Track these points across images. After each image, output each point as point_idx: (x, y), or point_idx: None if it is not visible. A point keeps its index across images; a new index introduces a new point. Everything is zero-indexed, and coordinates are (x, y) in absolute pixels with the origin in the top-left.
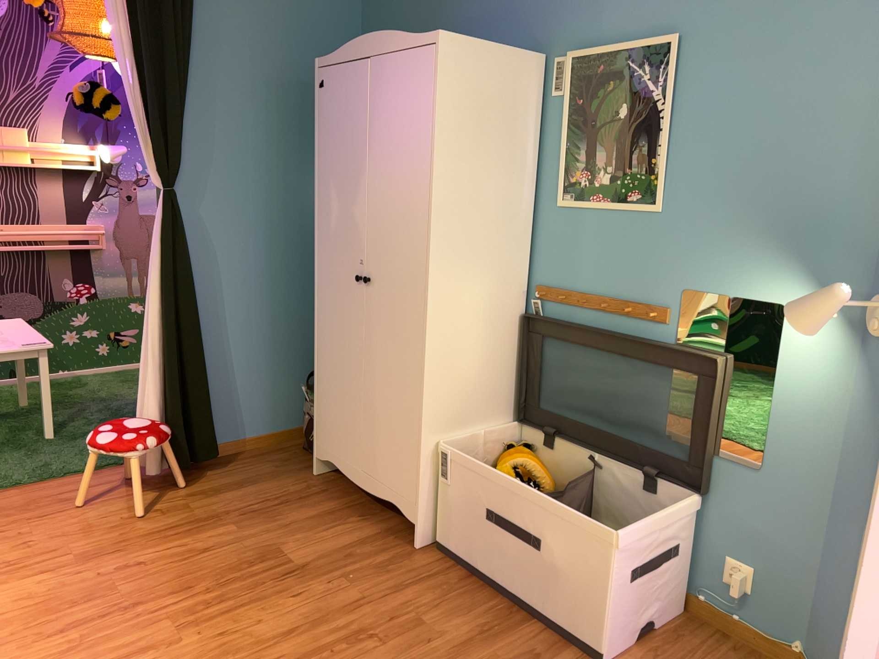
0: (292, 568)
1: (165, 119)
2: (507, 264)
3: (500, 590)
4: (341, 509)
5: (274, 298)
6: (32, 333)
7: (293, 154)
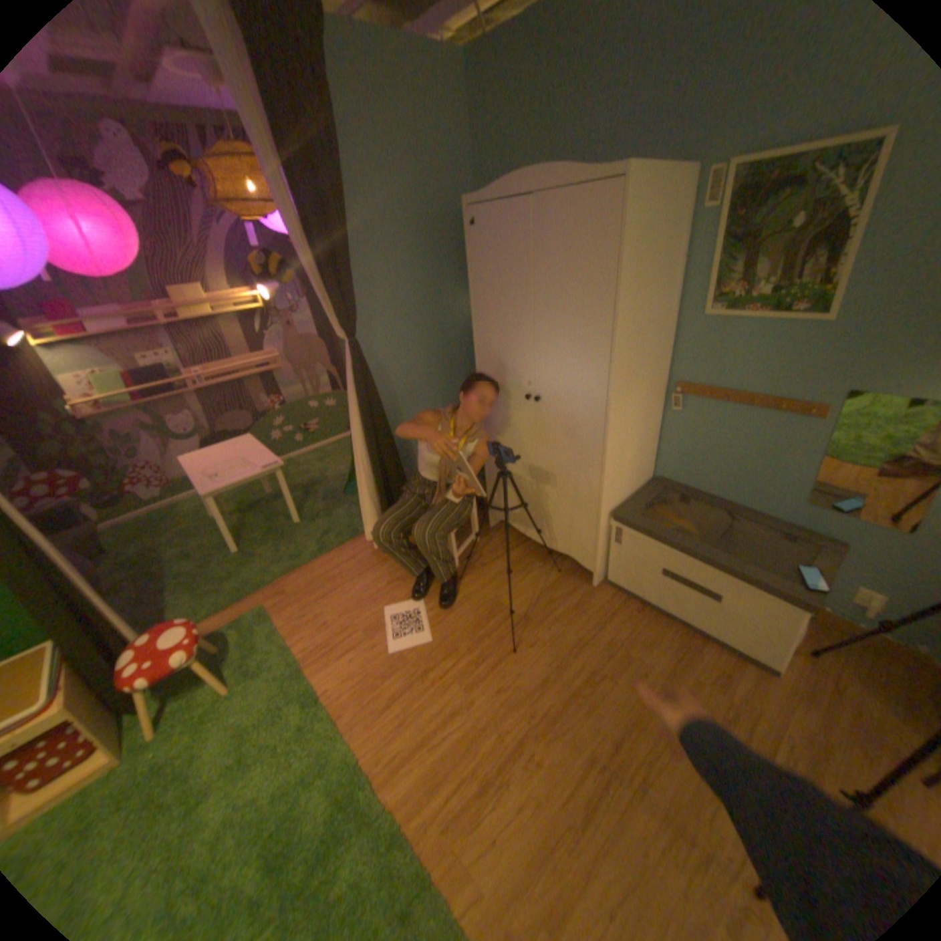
0: (516, 620)
1: (338, 280)
2: (656, 373)
3: (673, 621)
4: (524, 558)
5: (435, 404)
6: (261, 452)
7: (433, 284)
